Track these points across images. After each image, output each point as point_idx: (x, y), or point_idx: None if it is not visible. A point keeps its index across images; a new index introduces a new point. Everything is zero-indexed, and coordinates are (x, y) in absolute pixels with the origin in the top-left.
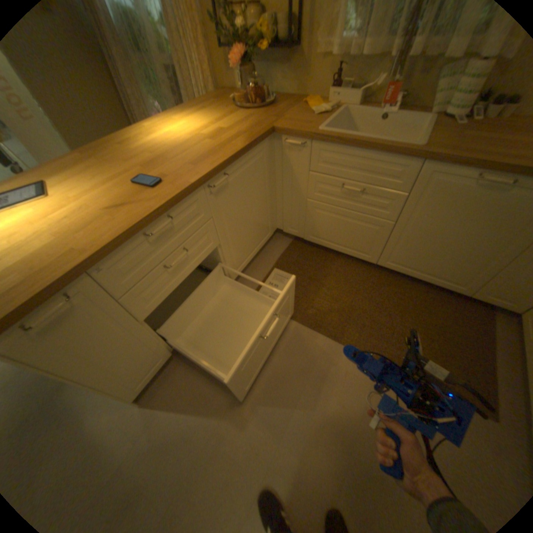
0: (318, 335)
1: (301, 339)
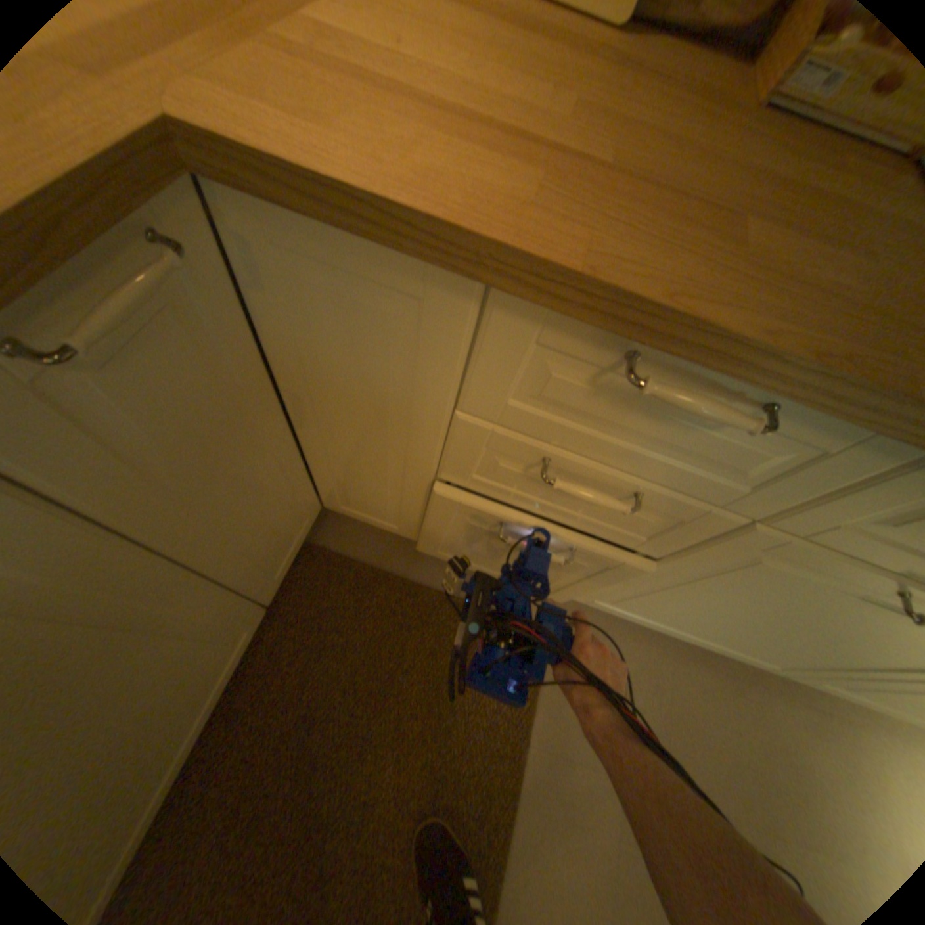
0: None
1: None
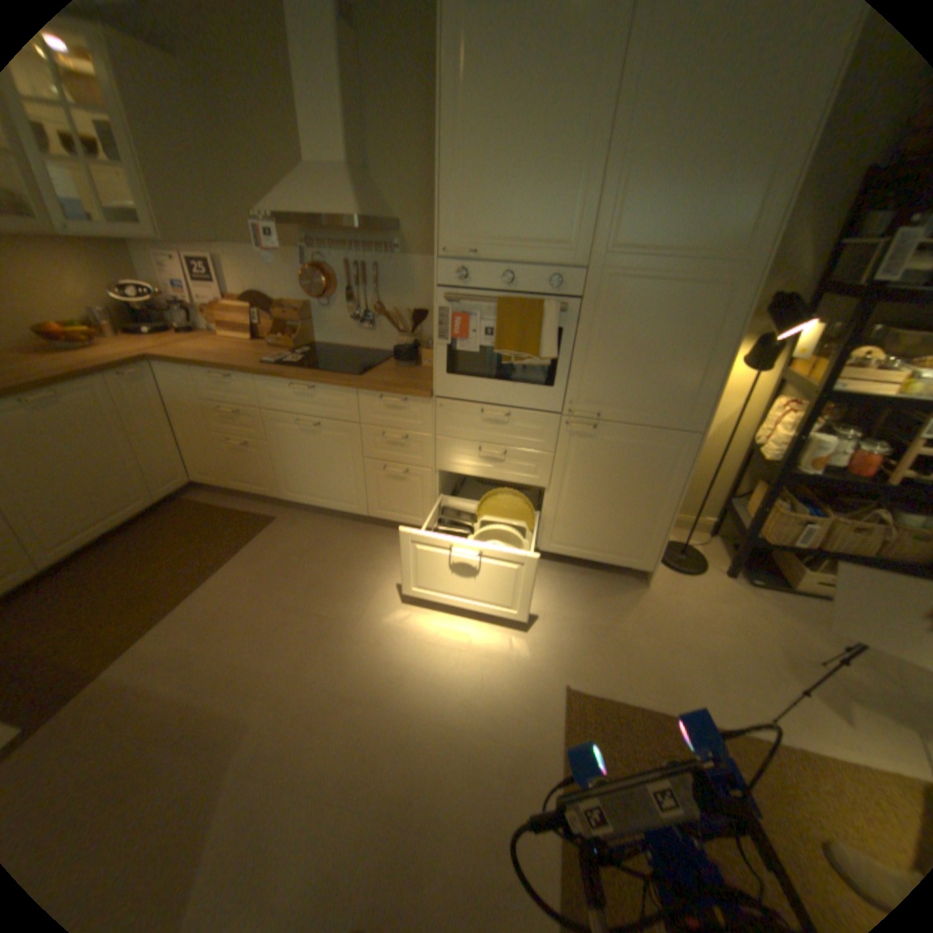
0: (132, 651)
1: (127, 674)
